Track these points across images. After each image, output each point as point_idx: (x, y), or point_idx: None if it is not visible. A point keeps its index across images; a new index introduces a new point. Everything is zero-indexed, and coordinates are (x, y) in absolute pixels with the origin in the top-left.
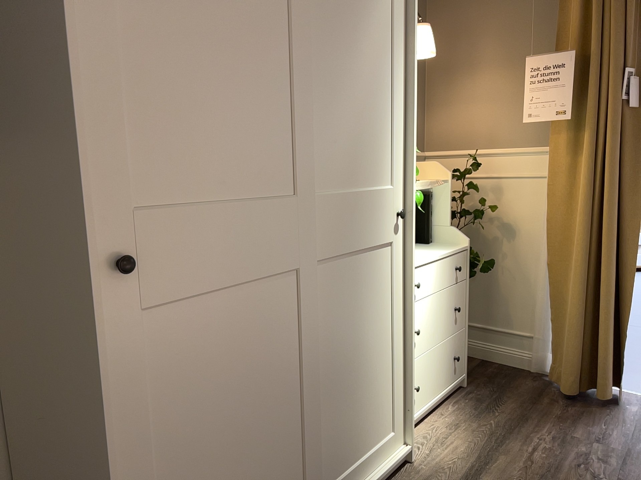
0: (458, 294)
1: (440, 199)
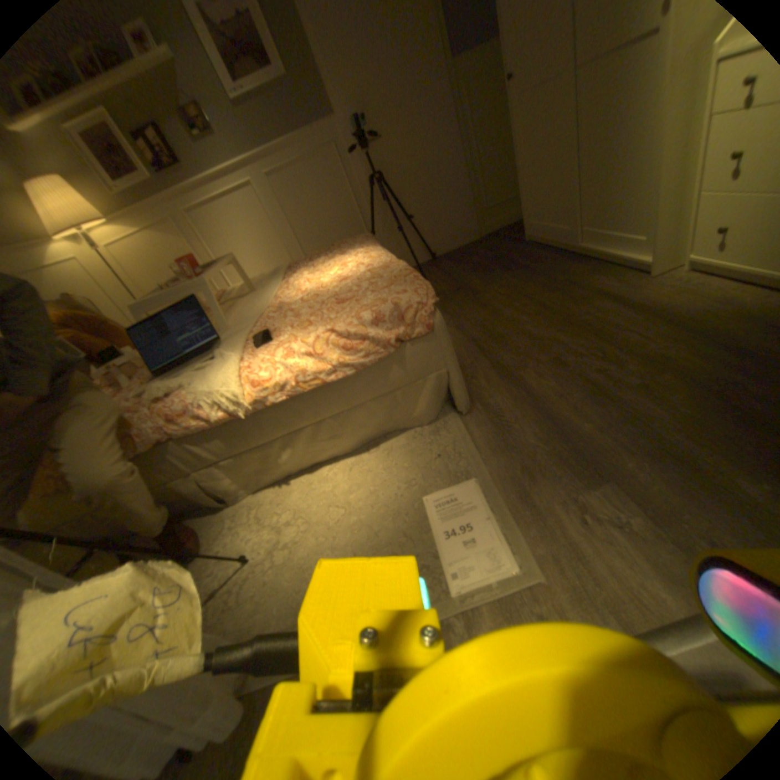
0: None
1: None
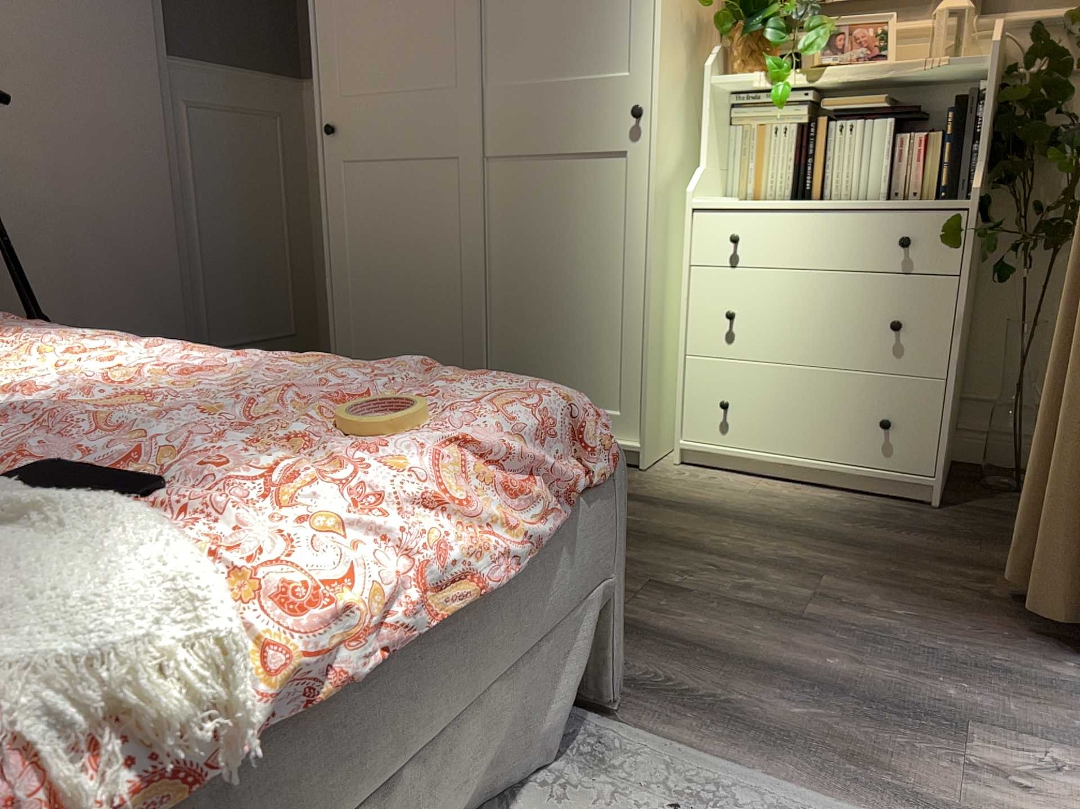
0: (906, 296)
1: (987, 103)
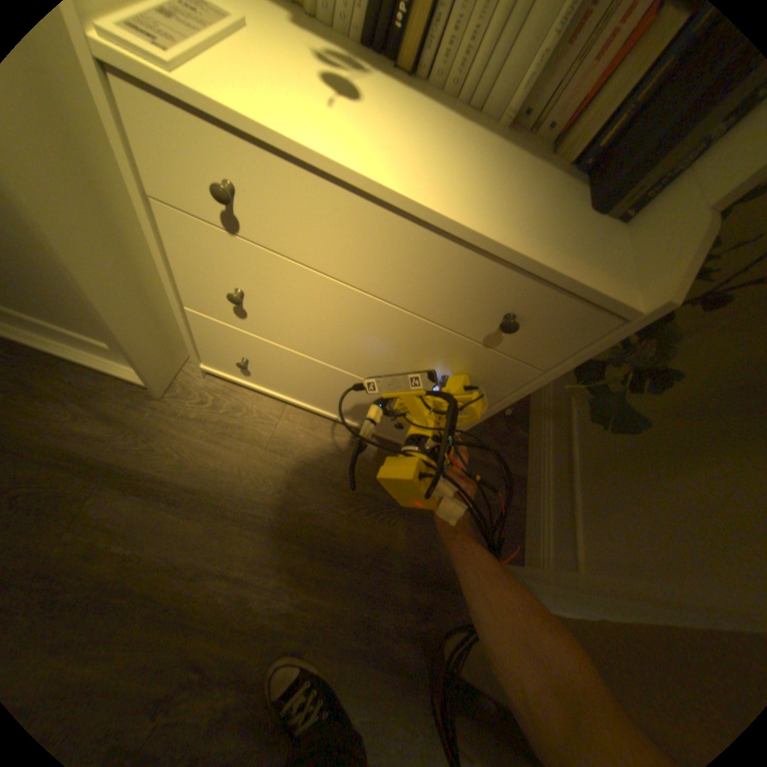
0: (471, 361)
1: None
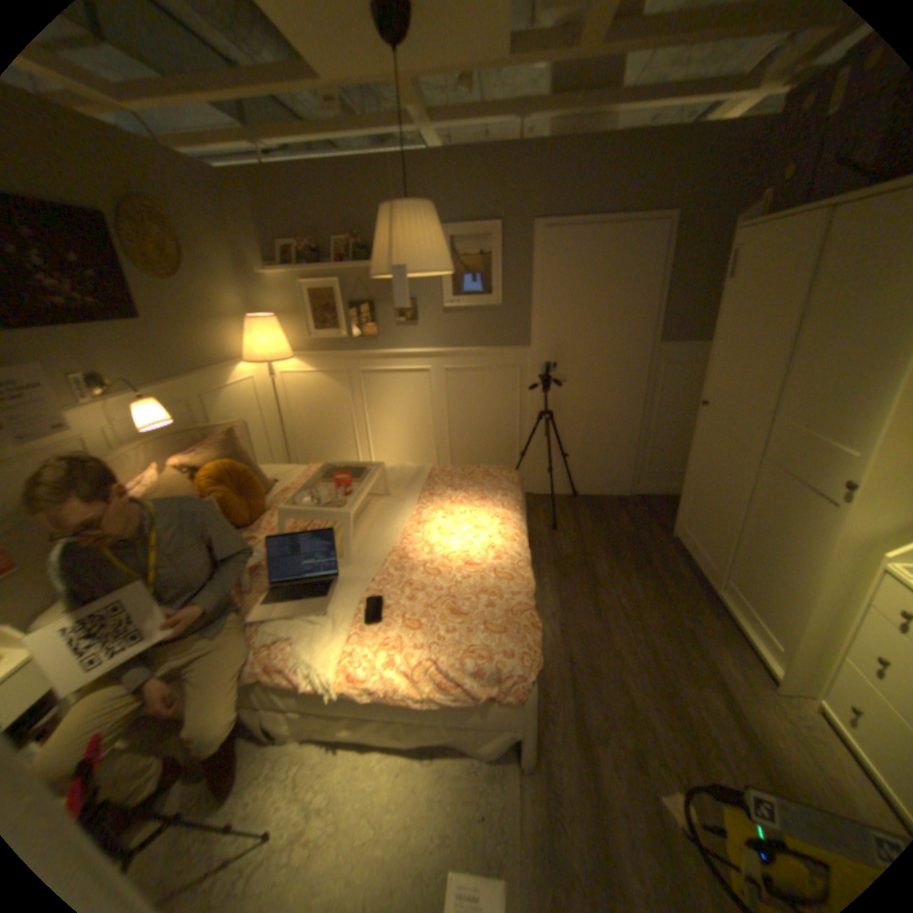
0: None
1: None
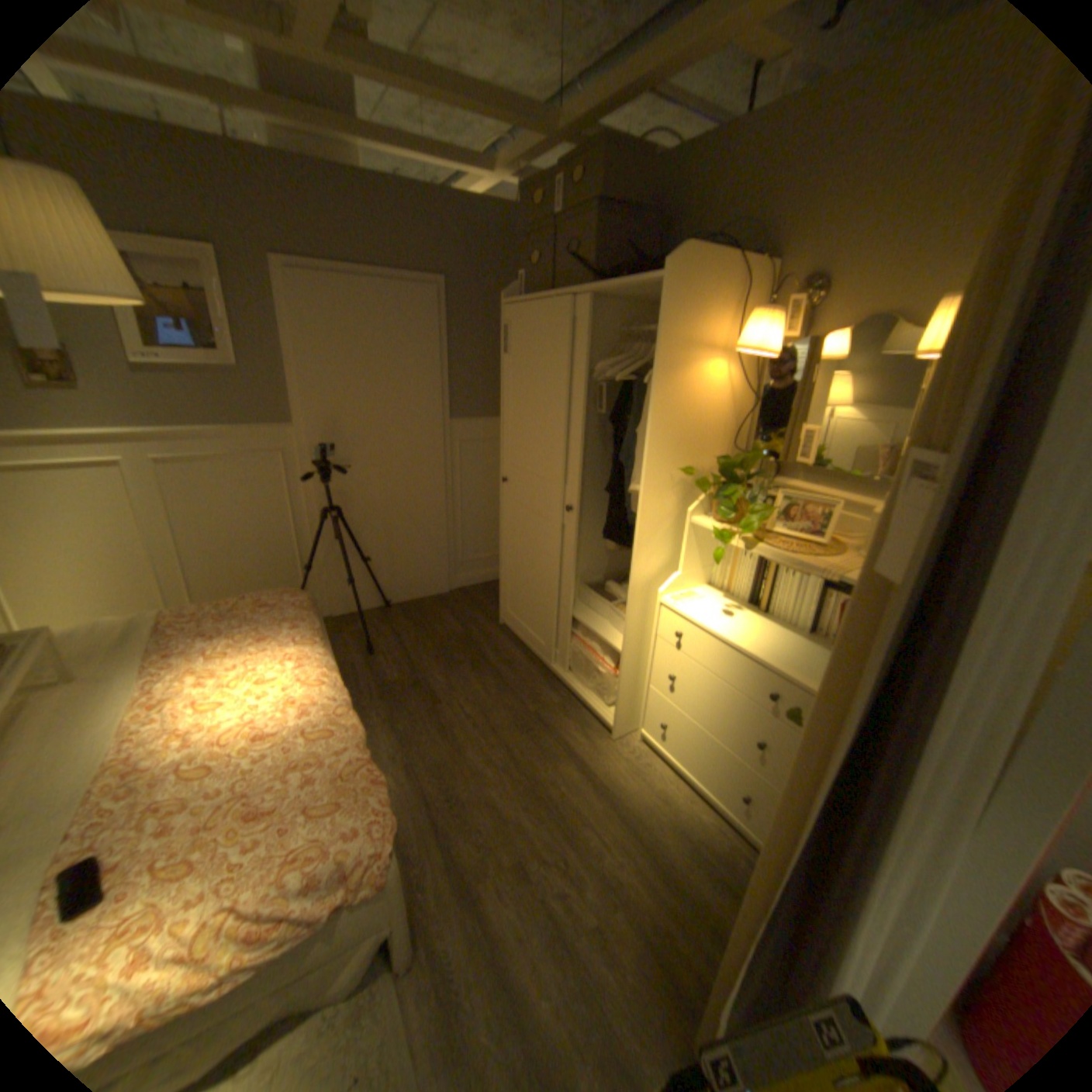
0: (772, 729)
1: None
